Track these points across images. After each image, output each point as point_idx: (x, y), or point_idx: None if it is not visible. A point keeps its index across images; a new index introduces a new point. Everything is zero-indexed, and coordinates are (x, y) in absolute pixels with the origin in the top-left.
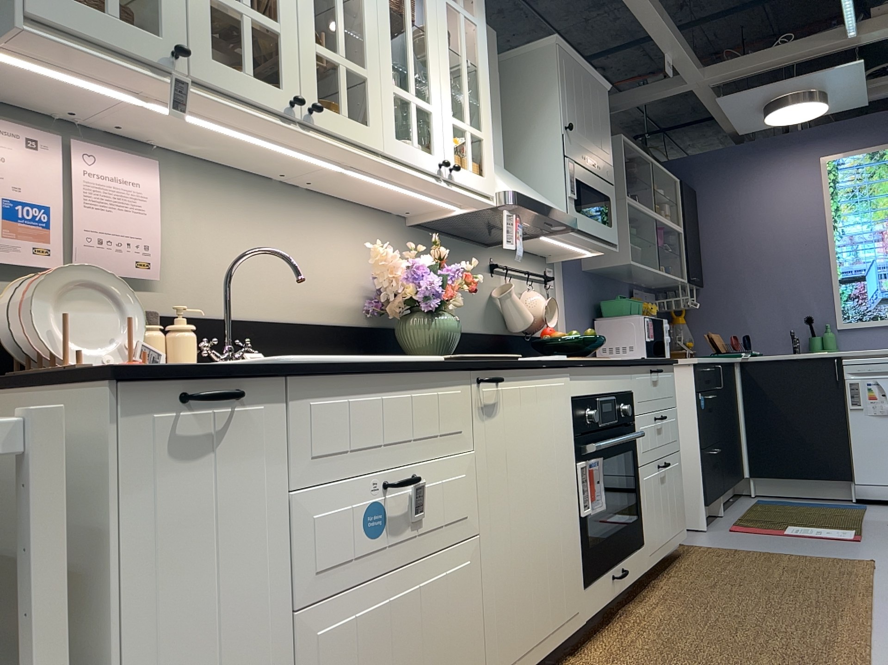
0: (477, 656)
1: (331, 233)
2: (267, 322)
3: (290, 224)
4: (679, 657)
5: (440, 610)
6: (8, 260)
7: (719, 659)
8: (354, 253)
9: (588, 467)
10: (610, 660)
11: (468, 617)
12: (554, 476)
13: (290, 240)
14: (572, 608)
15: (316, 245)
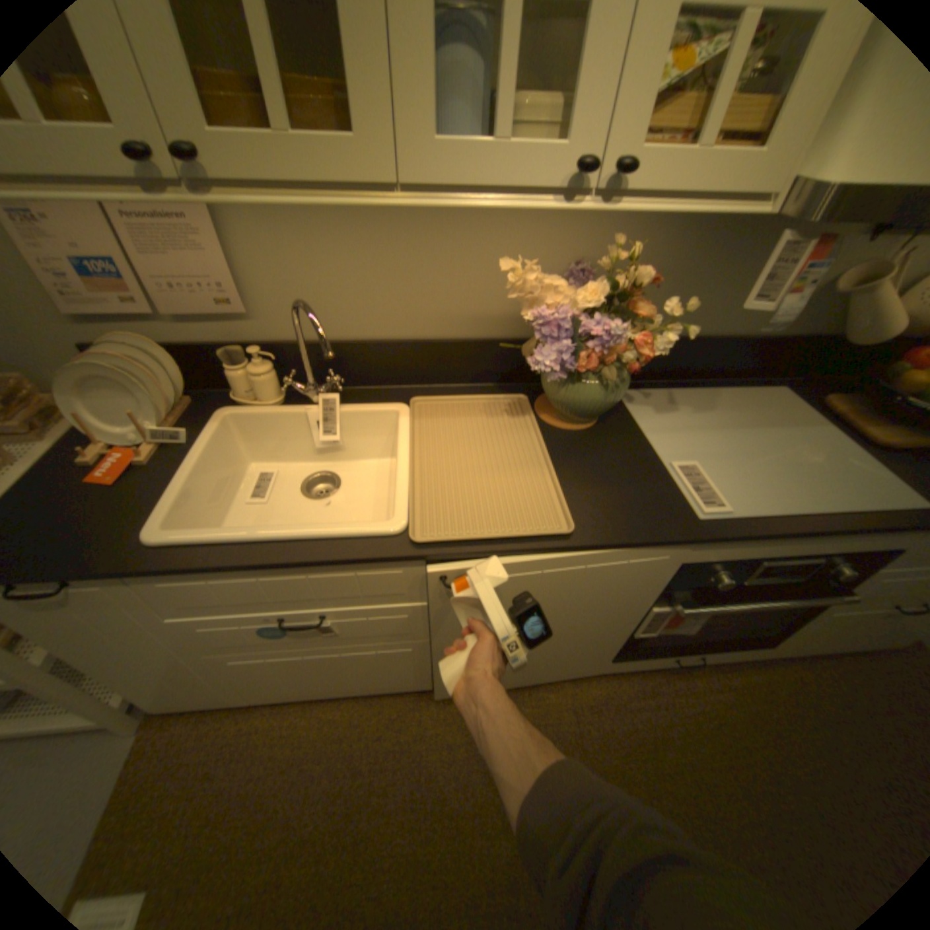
0: (421, 677)
1: (487, 219)
2: (381, 341)
3: (413, 218)
4: (644, 768)
5: (370, 663)
6: (108, 308)
7: (669, 809)
8: (527, 243)
9: (674, 613)
10: (594, 709)
11: (408, 667)
12: (587, 616)
13: (414, 241)
14: (579, 670)
15: (457, 242)
